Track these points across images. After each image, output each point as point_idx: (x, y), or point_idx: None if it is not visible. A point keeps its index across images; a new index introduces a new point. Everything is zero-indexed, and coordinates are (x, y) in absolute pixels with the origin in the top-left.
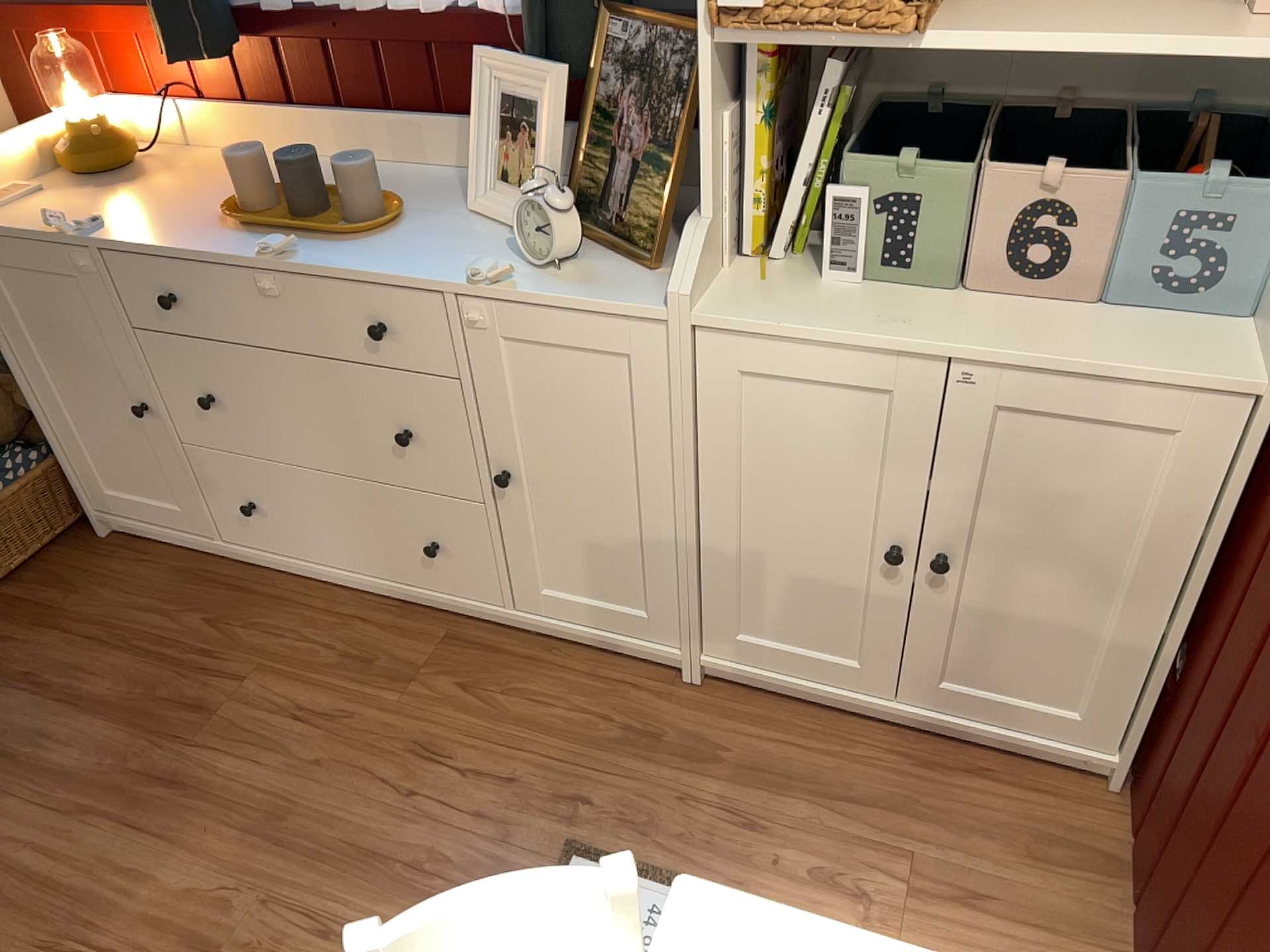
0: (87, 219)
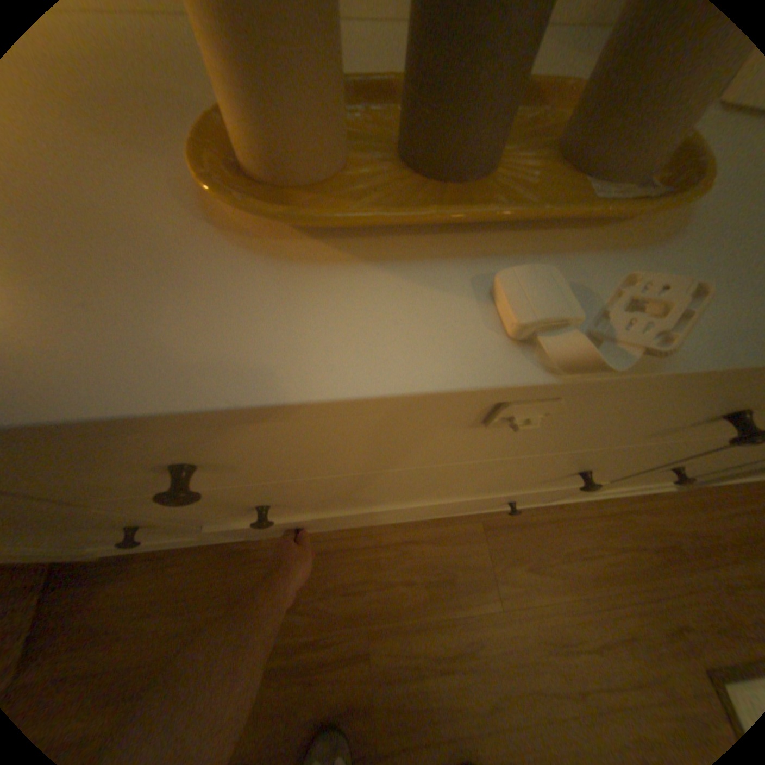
0: None
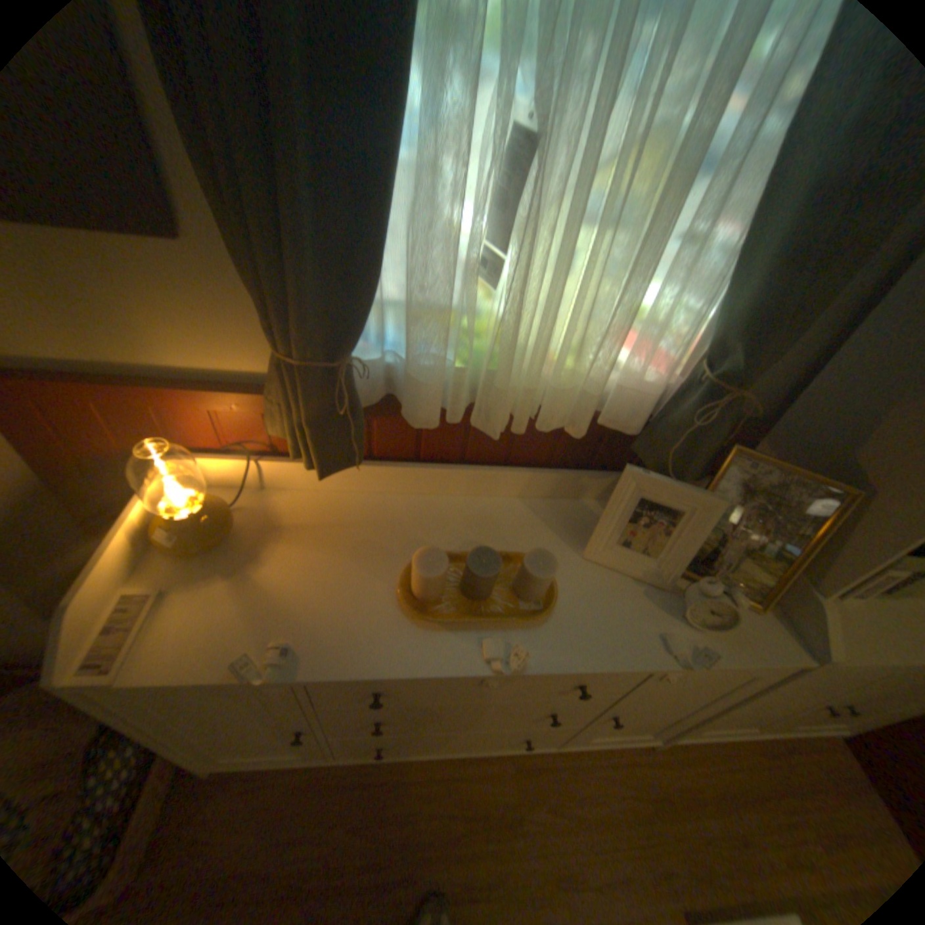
0: (273, 652)
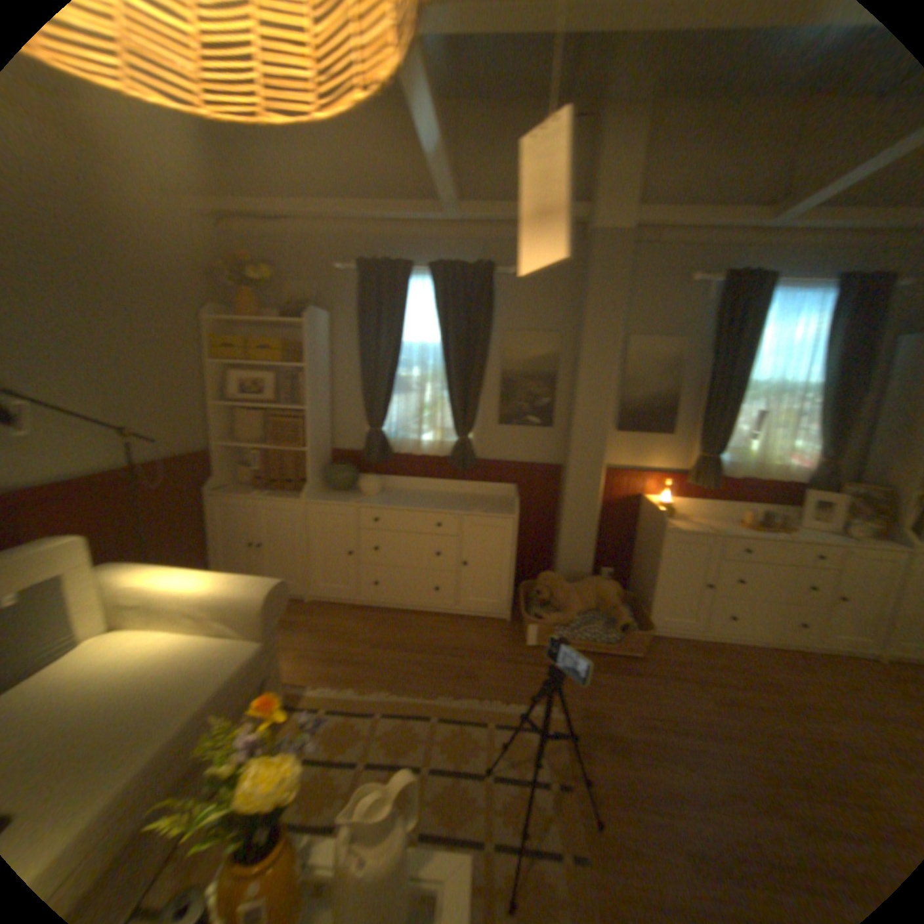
0: (716, 529)
